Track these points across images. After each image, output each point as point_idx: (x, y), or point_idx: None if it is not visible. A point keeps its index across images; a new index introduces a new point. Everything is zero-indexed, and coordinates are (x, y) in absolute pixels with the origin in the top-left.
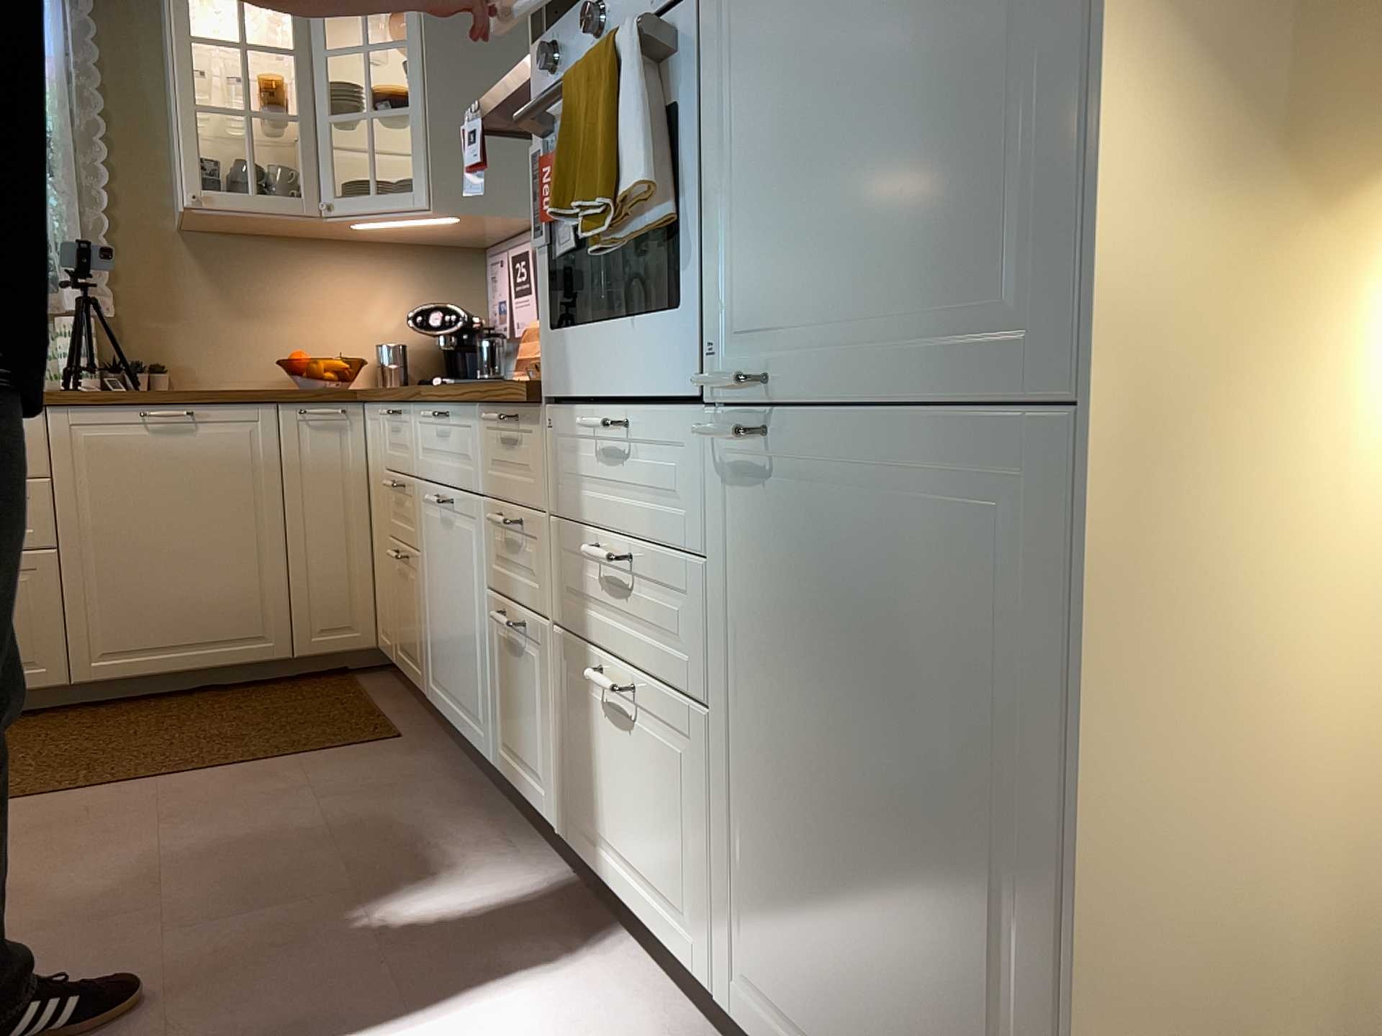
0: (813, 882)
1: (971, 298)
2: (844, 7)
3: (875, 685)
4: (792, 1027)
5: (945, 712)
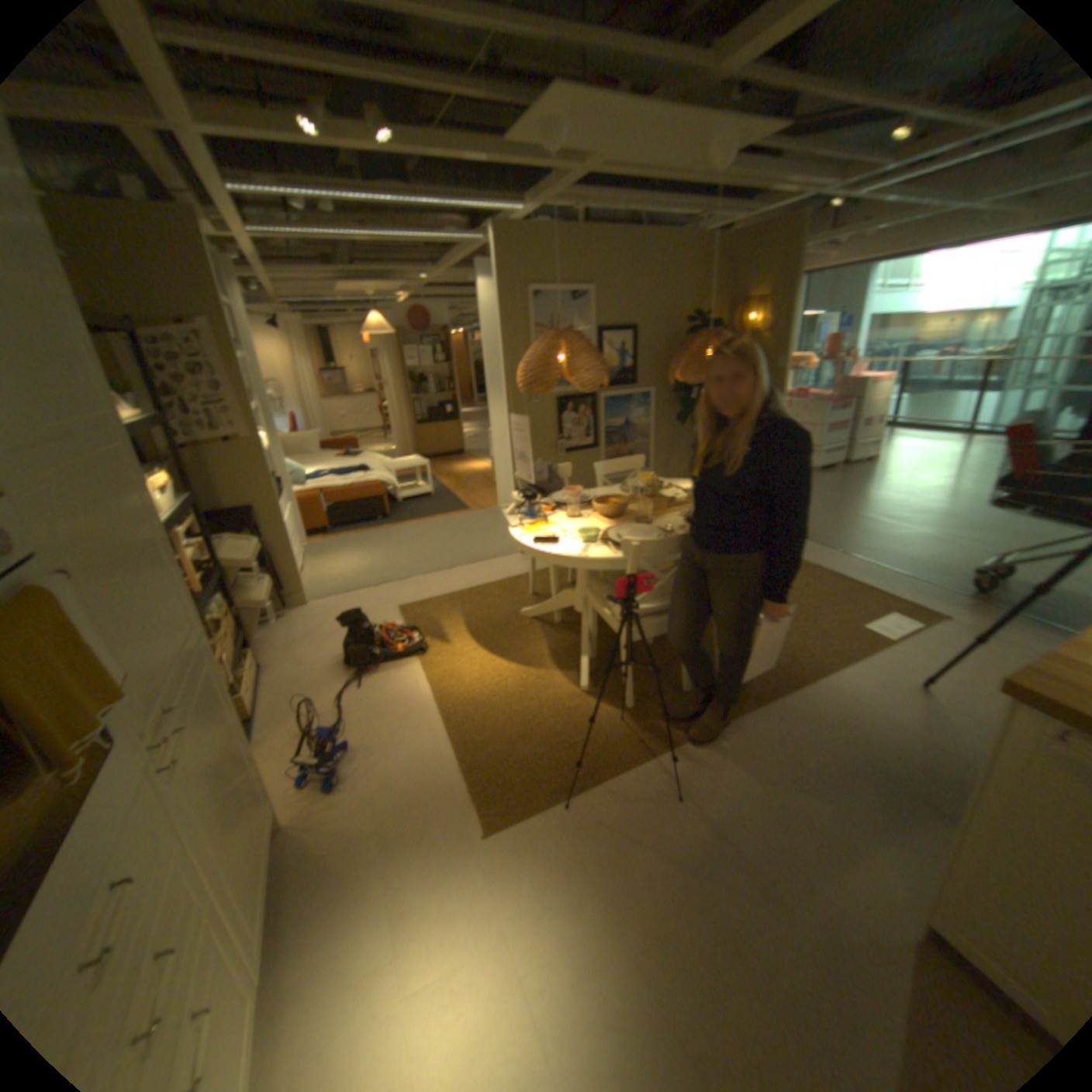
0: (238, 852)
1: (182, 633)
2: (120, 562)
3: (216, 760)
4: (256, 911)
5: (221, 738)
